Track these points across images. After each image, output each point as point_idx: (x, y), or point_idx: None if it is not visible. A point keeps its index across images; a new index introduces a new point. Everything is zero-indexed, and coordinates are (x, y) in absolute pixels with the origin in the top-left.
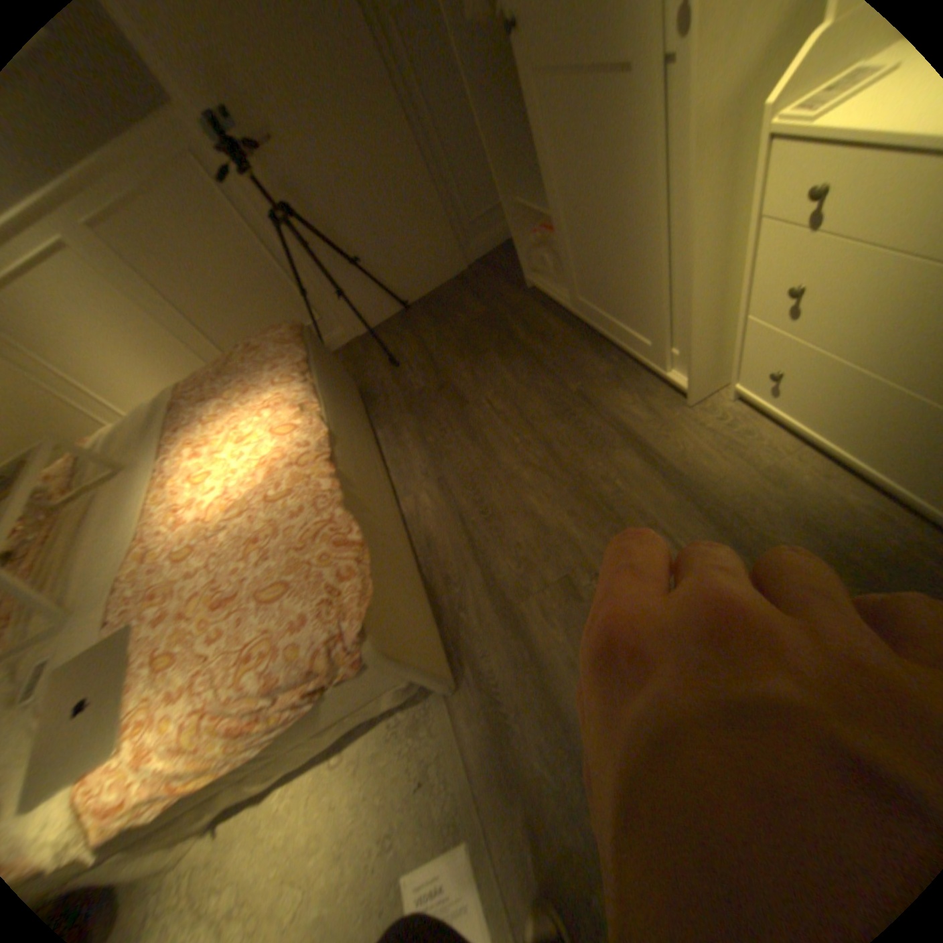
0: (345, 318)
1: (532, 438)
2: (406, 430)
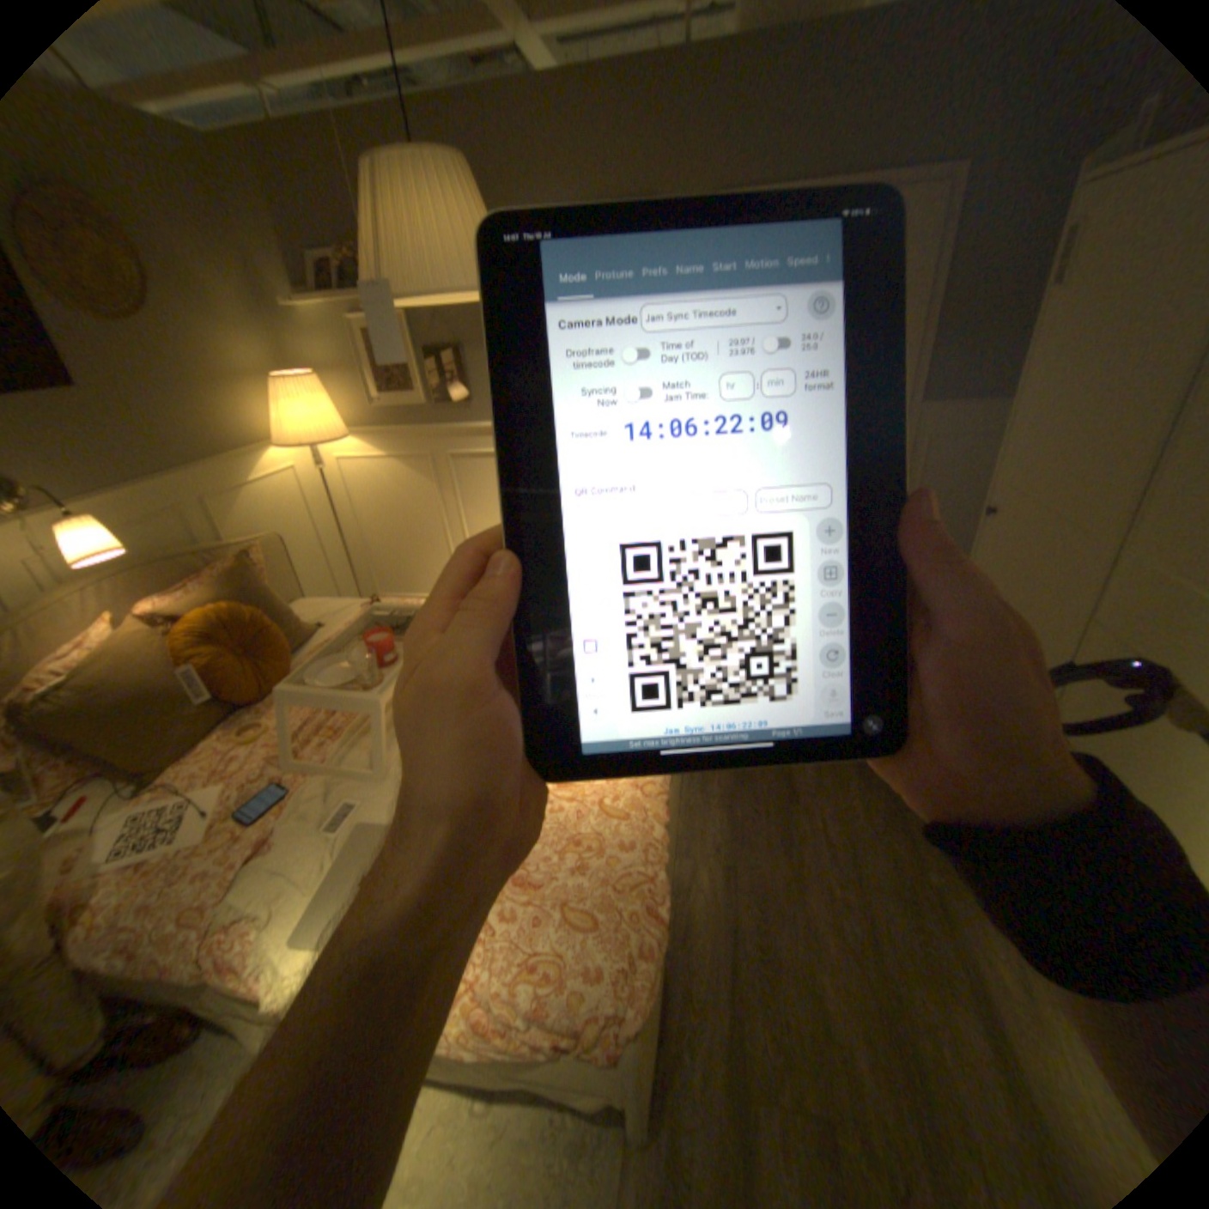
0: None
1: (859, 907)
2: (717, 782)
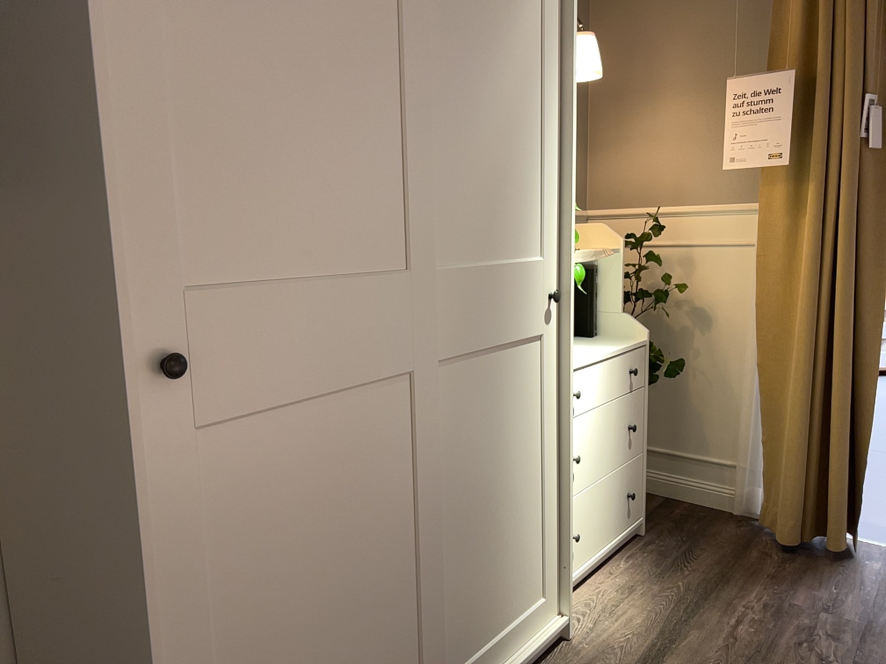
0: None
1: None
2: None
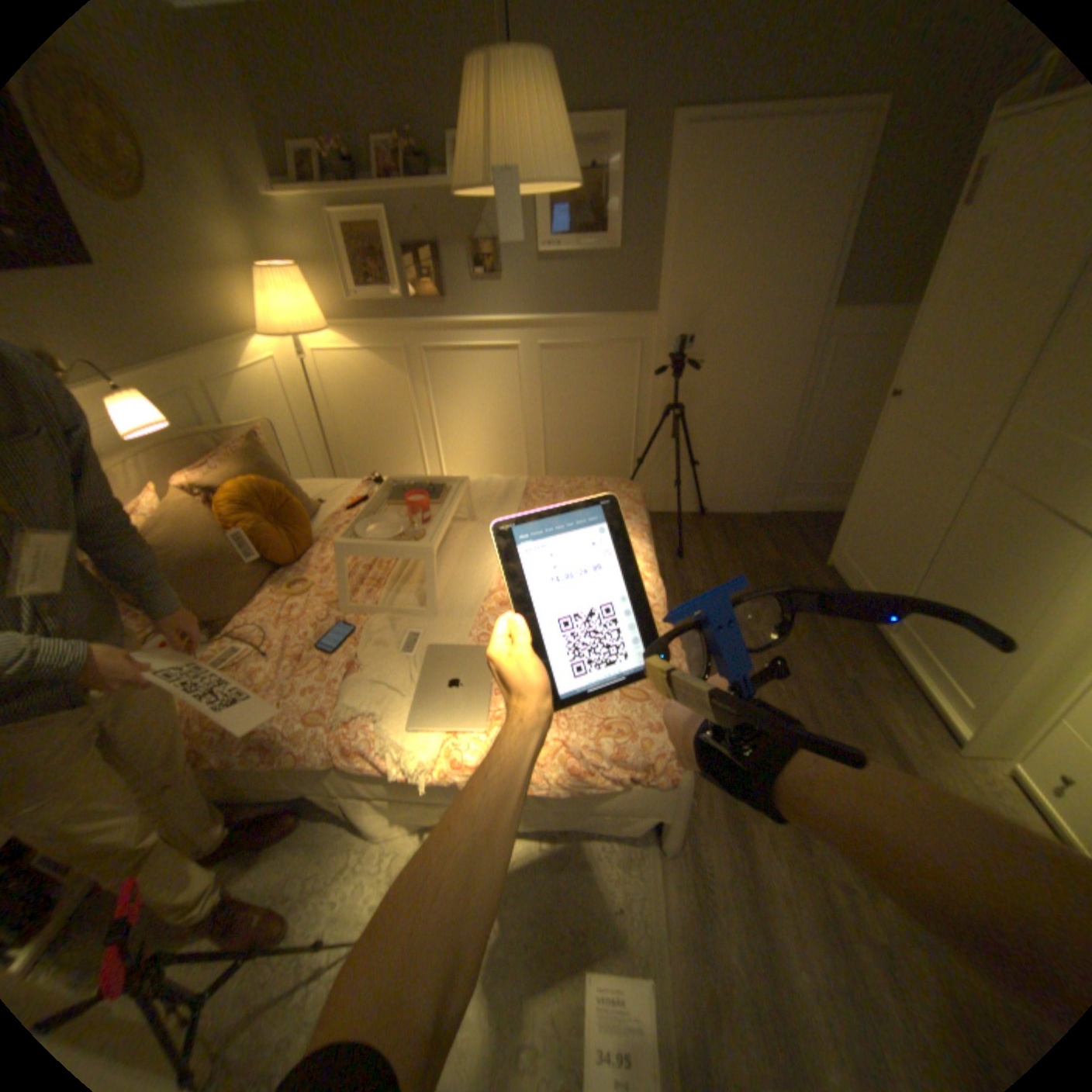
0: (649, 494)
1: (799, 695)
2: None
